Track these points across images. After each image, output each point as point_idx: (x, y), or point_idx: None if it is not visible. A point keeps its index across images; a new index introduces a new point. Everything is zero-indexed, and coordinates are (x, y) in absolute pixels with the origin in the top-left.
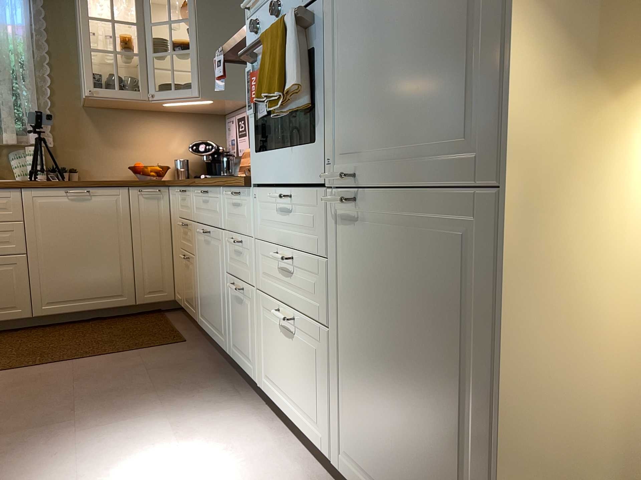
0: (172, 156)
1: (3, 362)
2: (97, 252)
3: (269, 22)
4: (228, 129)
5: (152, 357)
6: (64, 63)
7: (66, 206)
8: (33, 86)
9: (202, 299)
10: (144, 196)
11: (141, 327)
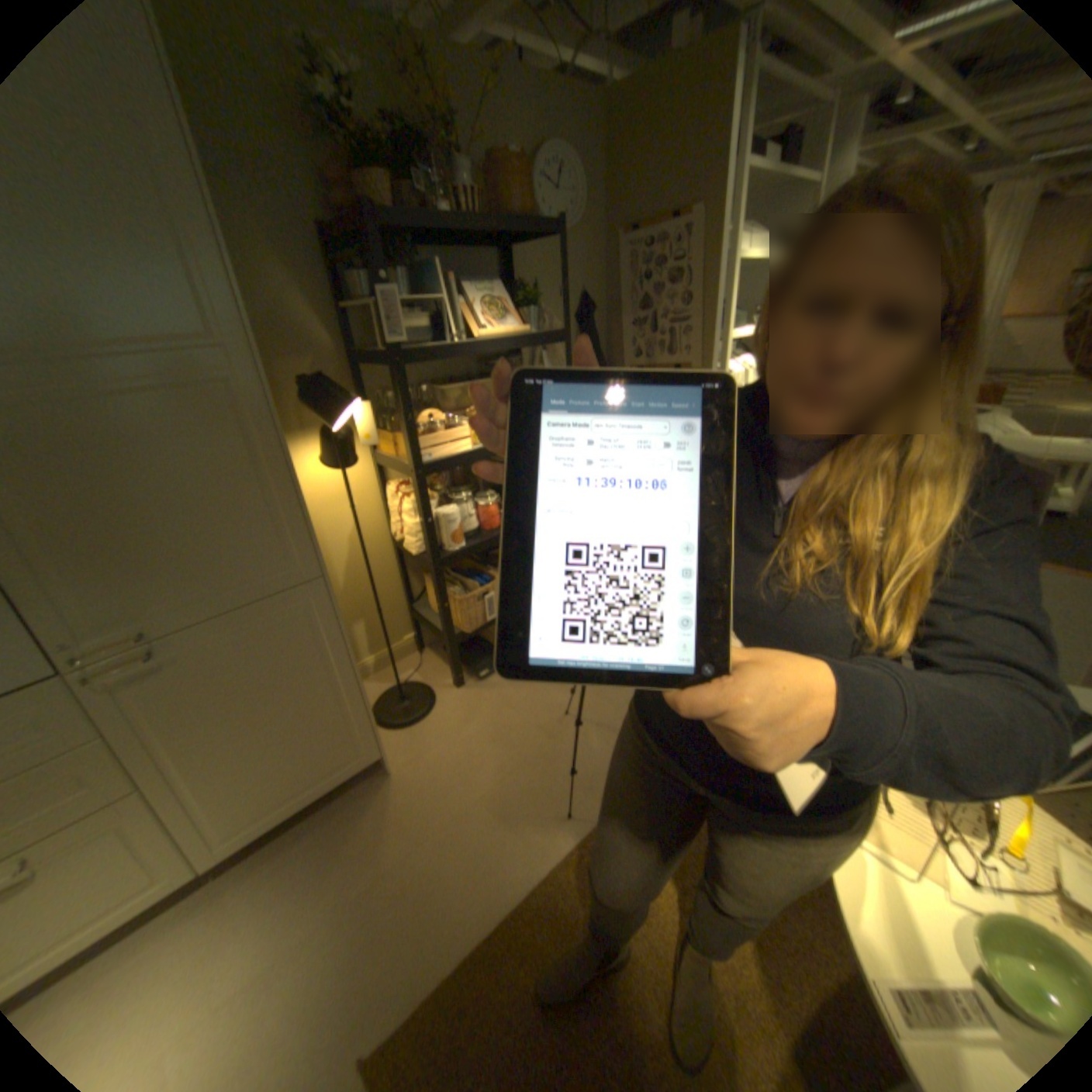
0: None
1: None
2: None
3: None
4: None
5: None
6: None
7: None
8: None
9: None
10: None
11: None
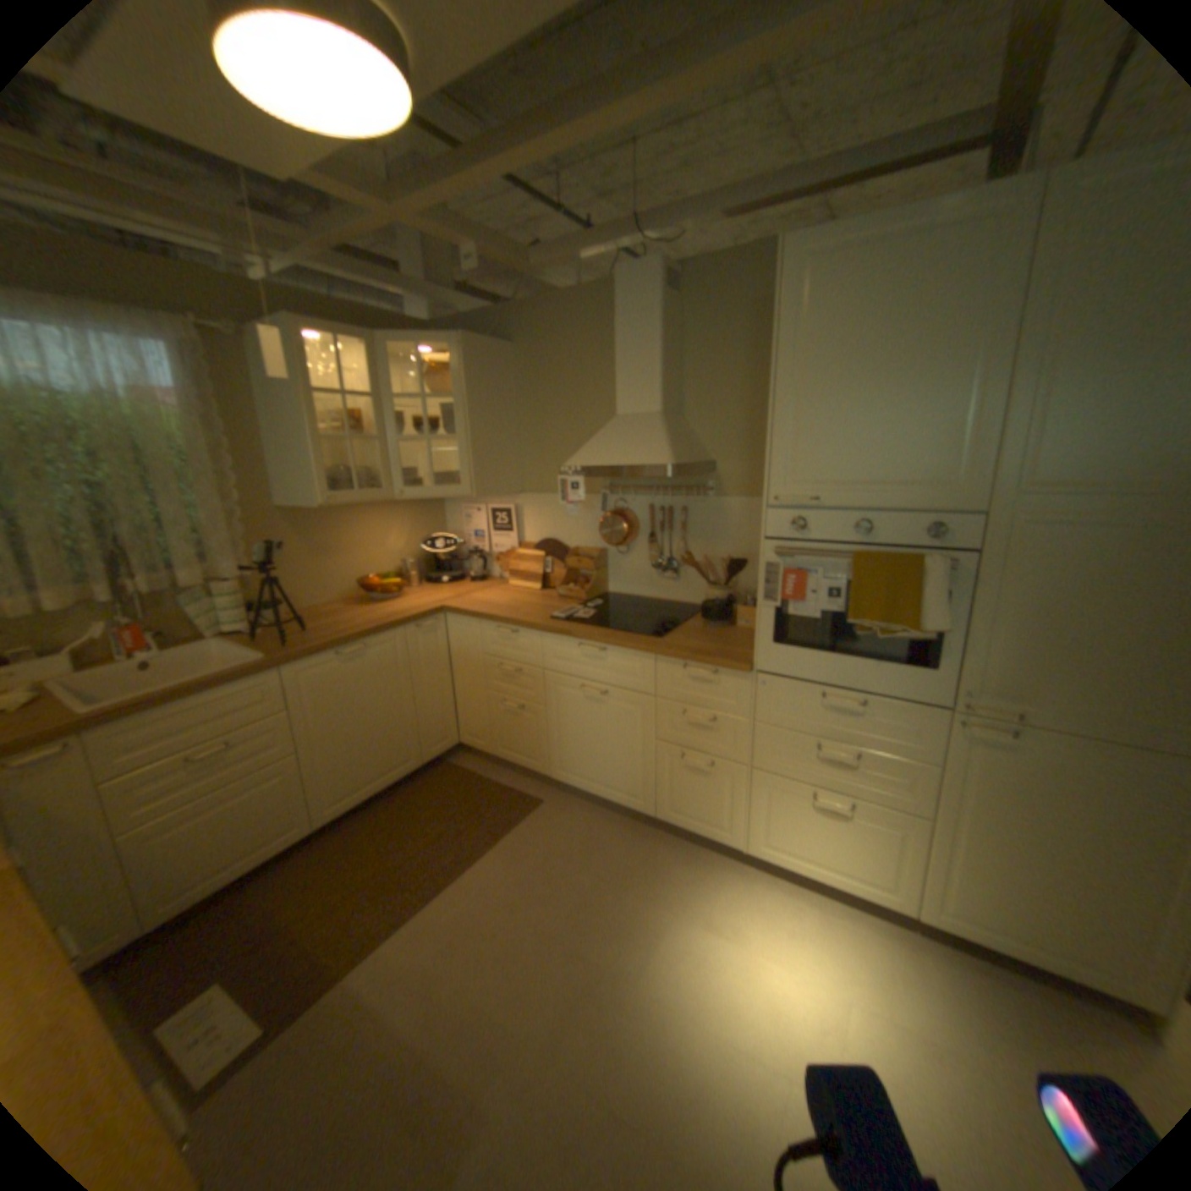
0: (389, 556)
1: (361, 920)
2: (377, 719)
3: (828, 530)
4: (463, 517)
5: (538, 838)
6: (237, 446)
7: (337, 674)
8: (203, 490)
9: (569, 755)
10: (419, 633)
11: (454, 795)
